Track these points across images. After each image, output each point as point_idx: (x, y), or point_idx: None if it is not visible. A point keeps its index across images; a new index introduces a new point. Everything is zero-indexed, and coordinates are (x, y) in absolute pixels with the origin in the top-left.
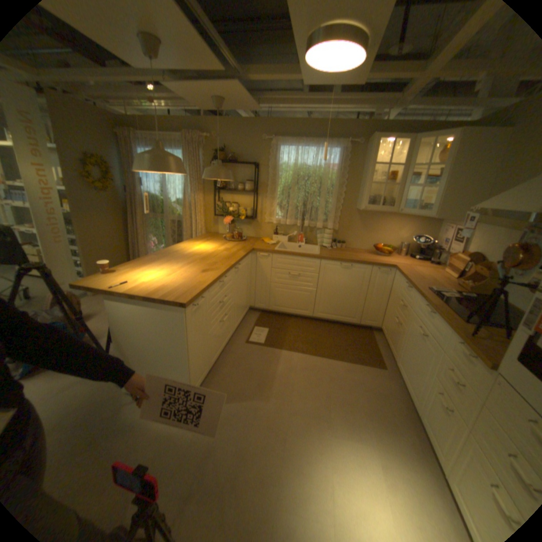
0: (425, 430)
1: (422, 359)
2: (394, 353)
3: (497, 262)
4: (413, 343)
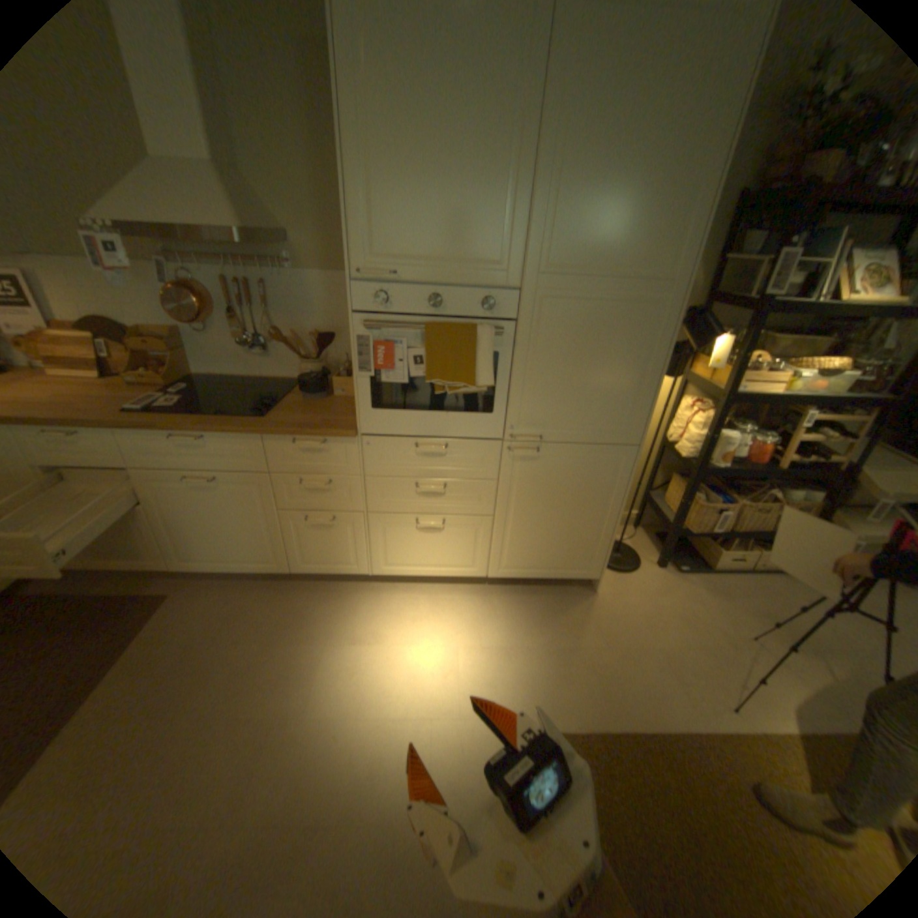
0: (310, 574)
1: (232, 513)
2: (142, 567)
3: (144, 323)
4: (186, 512)
